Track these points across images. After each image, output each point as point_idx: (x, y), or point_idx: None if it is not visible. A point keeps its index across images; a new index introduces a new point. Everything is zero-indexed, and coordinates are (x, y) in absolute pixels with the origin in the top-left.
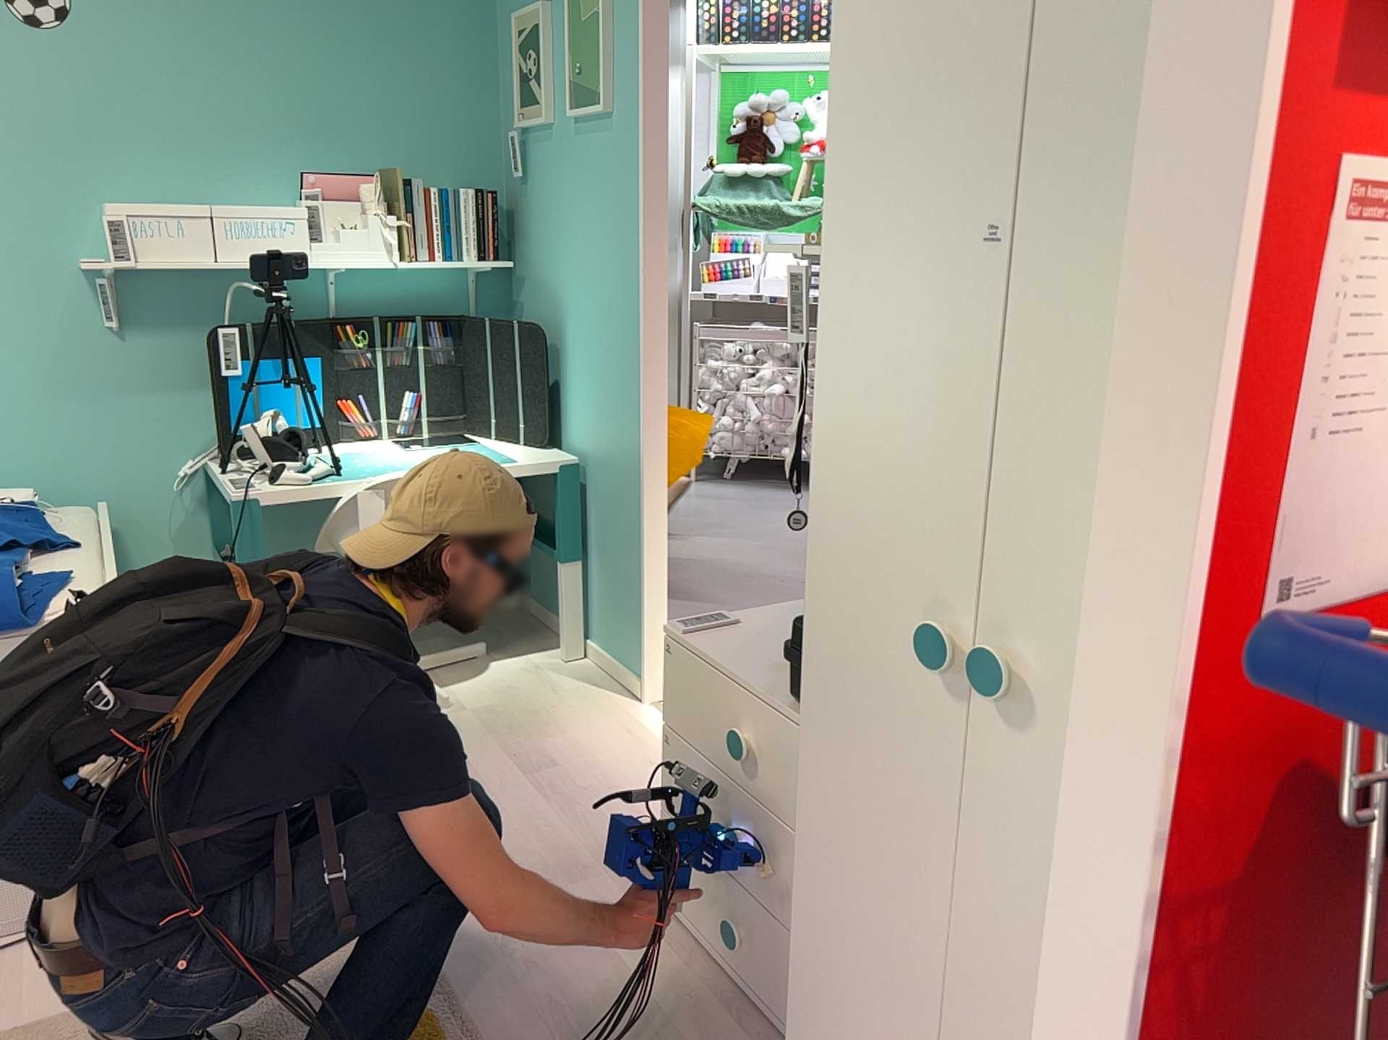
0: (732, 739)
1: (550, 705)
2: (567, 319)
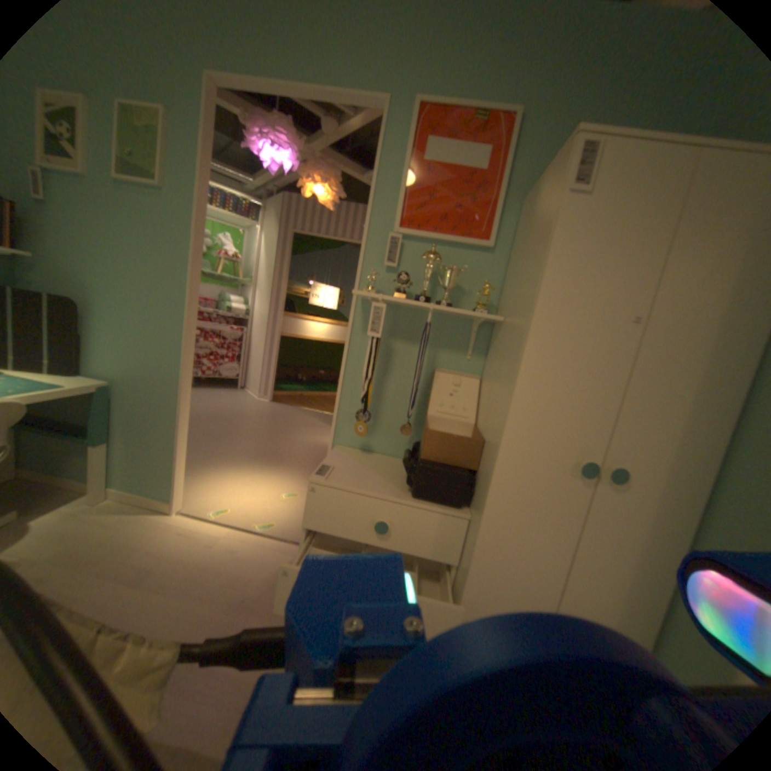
0: (379, 526)
1: (108, 537)
2: (97, 300)
